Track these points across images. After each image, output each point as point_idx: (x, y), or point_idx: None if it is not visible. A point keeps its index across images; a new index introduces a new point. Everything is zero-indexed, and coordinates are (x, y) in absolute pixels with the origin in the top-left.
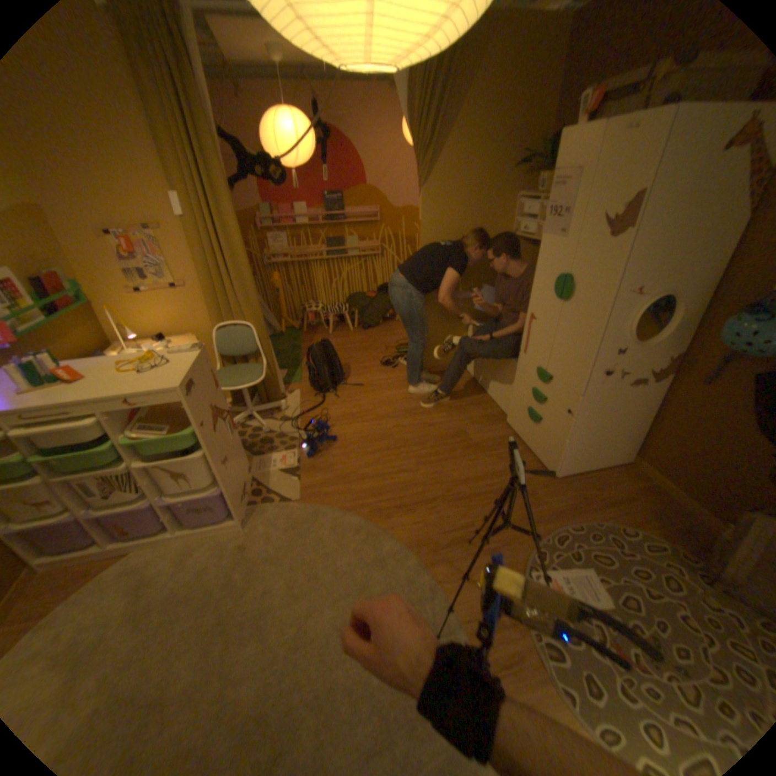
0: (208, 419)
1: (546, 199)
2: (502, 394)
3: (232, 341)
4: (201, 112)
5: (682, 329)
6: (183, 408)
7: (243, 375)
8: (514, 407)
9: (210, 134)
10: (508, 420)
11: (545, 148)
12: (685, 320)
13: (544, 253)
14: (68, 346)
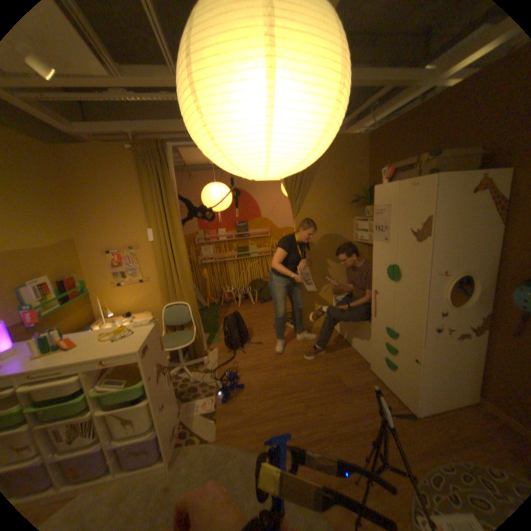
0: (154, 373)
1: (371, 220)
2: (363, 347)
3: (175, 315)
4: (171, 189)
5: (484, 297)
6: (138, 367)
7: (180, 339)
8: (374, 357)
9: (174, 199)
10: (371, 368)
11: (366, 194)
12: (484, 291)
13: (377, 252)
14: (69, 323)
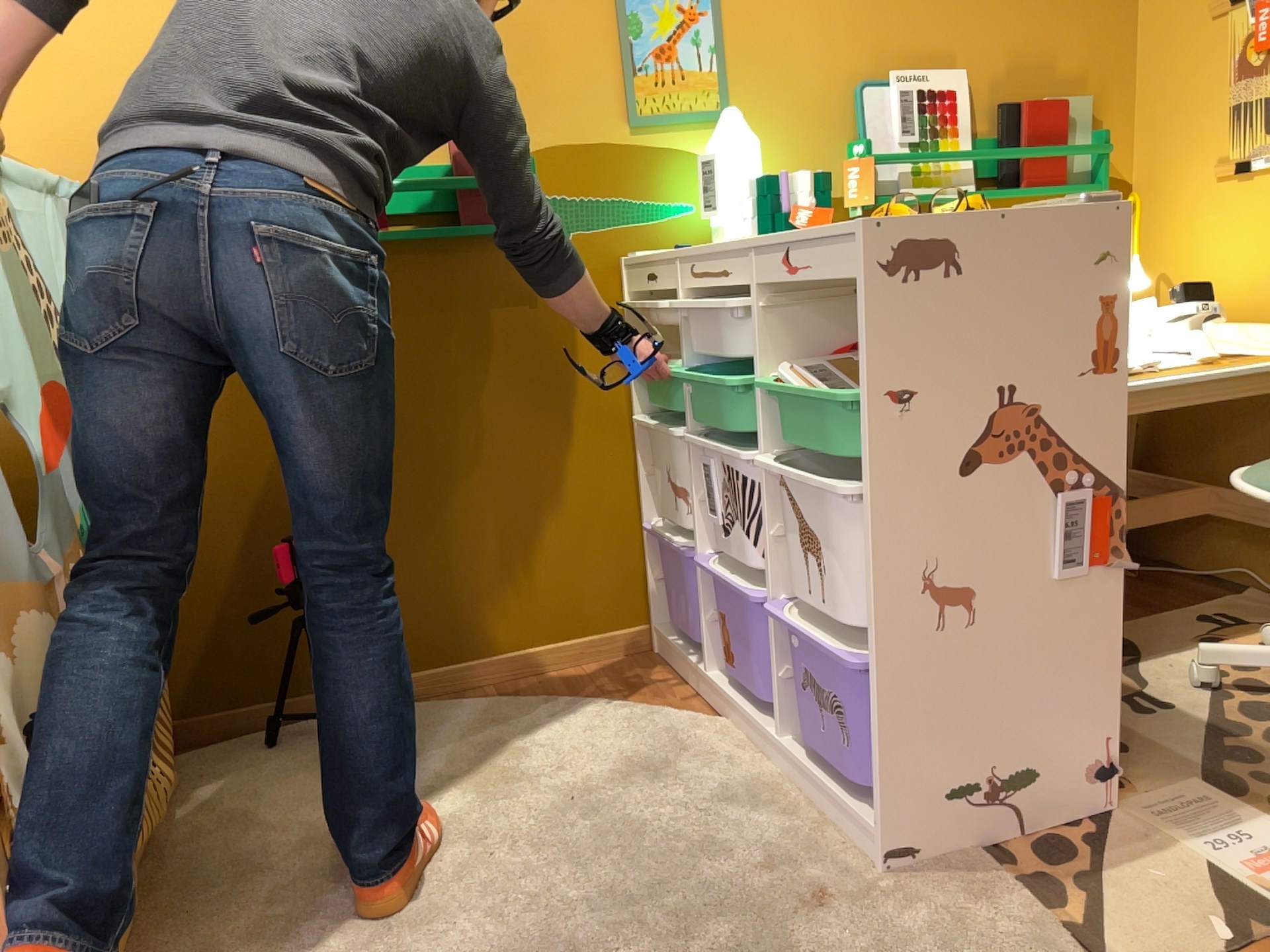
0: (977, 430)
1: None
2: None
3: None
4: None
5: None
6: (865, 314)
7: None
8: None
9: None
10: None
11: None
12: None
13: None
14: None
